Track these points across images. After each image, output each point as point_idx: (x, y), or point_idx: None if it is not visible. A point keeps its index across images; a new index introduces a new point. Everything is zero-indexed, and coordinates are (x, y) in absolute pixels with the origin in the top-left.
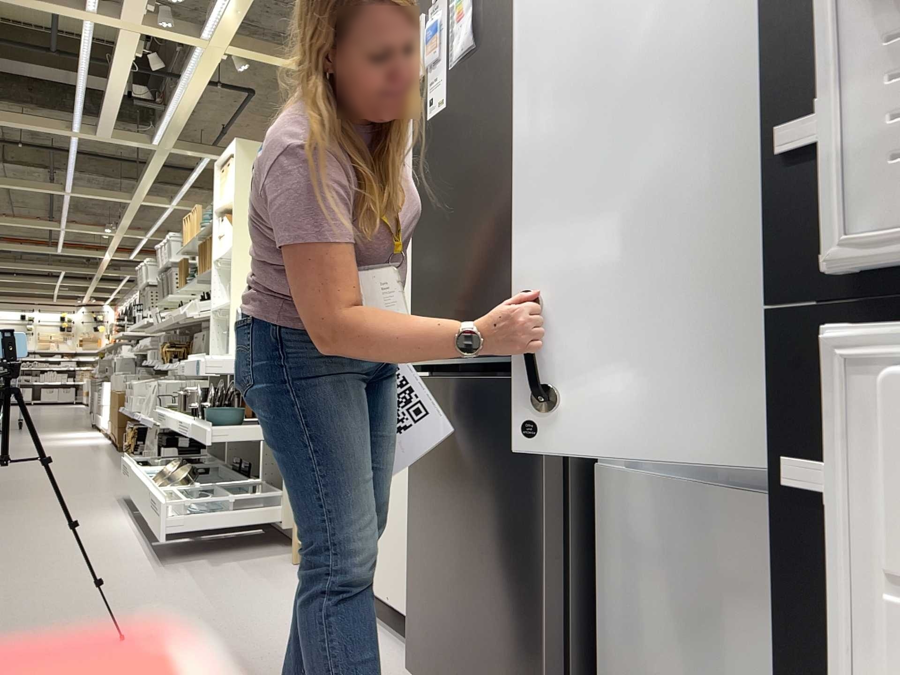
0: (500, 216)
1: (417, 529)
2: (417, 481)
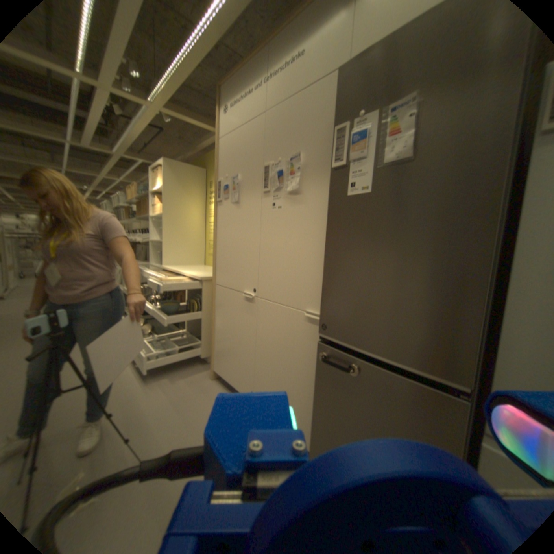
0: (430, 283)
1: (321, 422)
2: (323, 399)
